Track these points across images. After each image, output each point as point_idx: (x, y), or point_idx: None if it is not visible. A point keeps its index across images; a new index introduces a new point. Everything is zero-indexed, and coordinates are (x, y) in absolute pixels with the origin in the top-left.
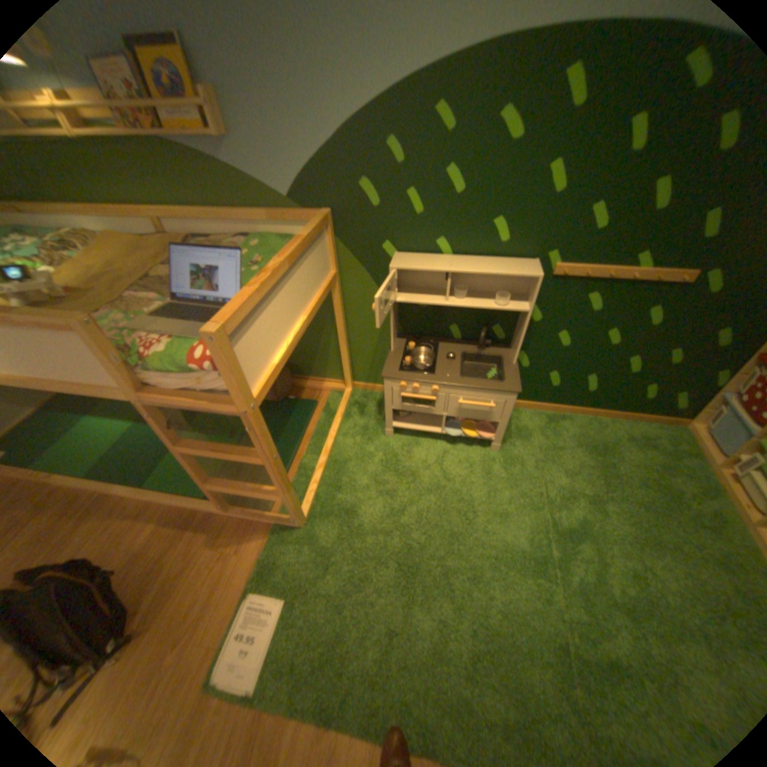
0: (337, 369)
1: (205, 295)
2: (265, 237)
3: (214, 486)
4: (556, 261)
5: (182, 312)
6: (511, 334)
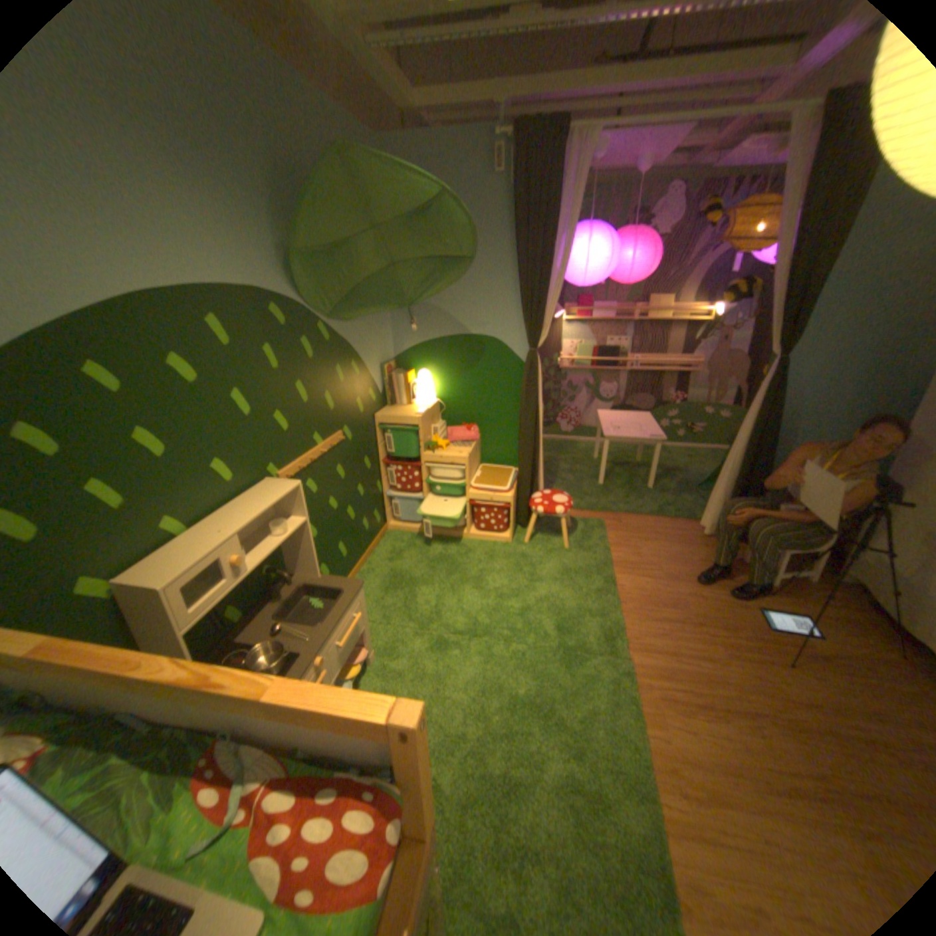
0: None
1: None
2: None
3: None
4: (275, 471)
5: None
6: (280, 562)
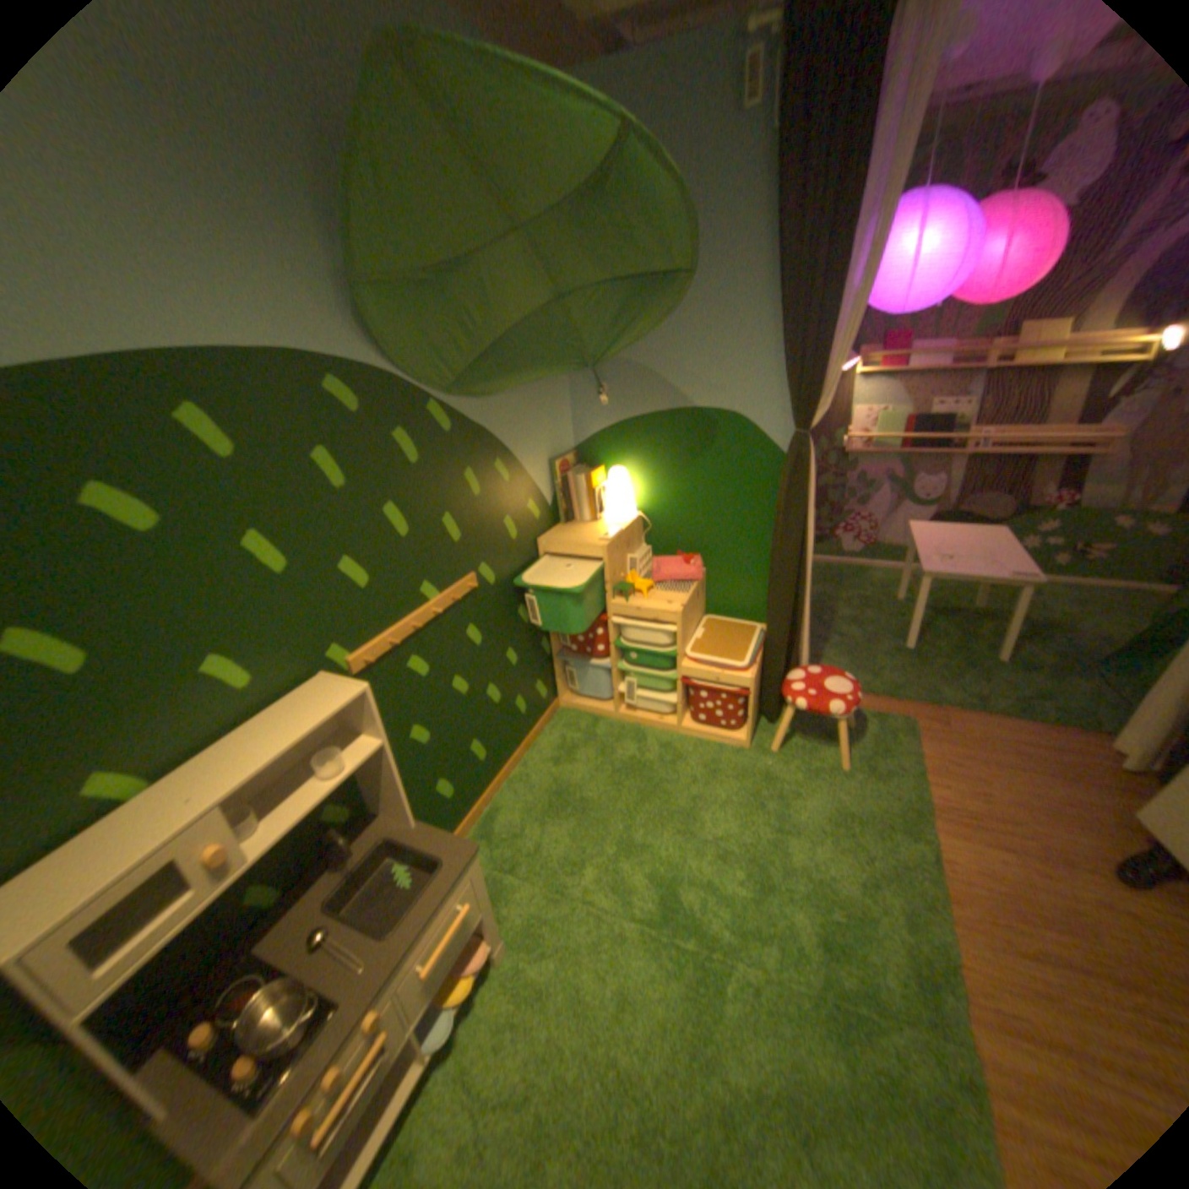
0: None
1: None
2: None
3: None
4: (344, 655)
5: None
6: (358, 794)
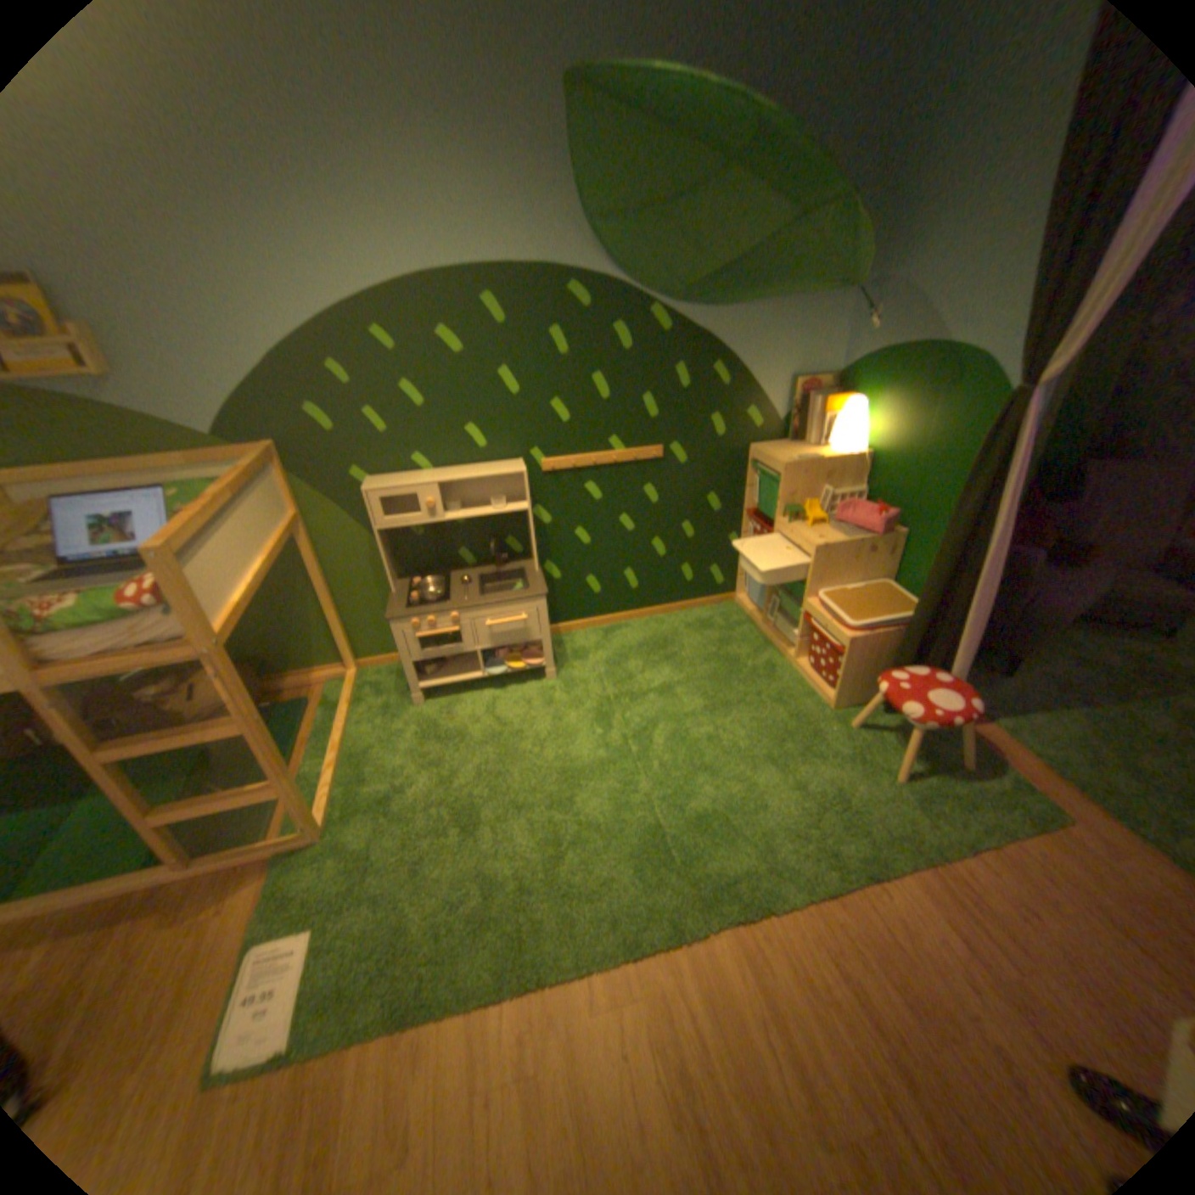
0: (328, 648)
1: (116, 553)
2: (188, 485)
3: (164, 815)
4: (540, 459)
5: (90, 569)
6: (528, 544)
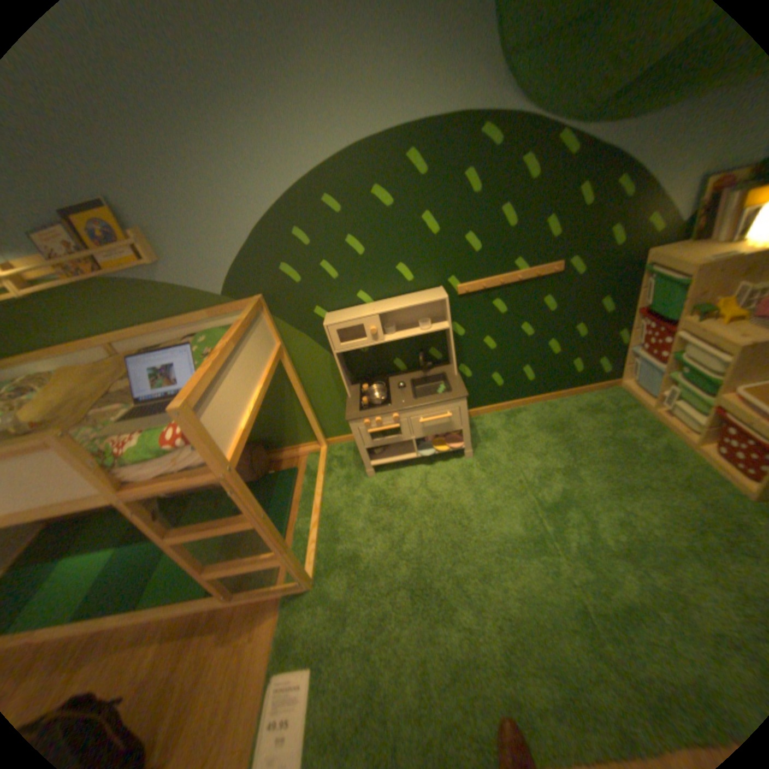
0: (307, 431)
1: (167, 391)
2: (211, 331)
3: (211, 572)
4: (455, 284)
5: (148, 409)
6: (446, 352)
